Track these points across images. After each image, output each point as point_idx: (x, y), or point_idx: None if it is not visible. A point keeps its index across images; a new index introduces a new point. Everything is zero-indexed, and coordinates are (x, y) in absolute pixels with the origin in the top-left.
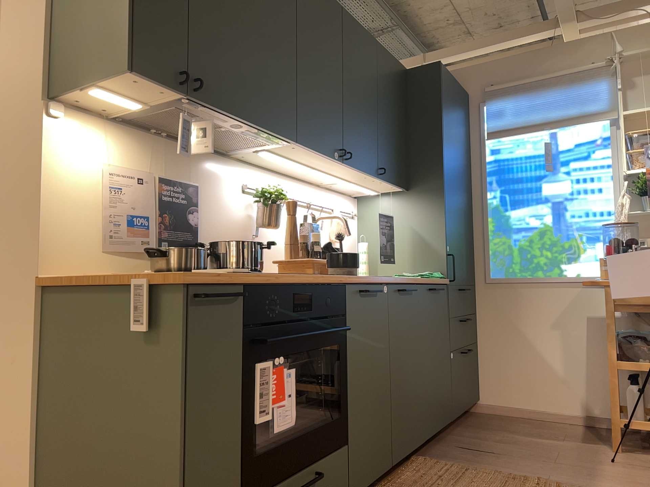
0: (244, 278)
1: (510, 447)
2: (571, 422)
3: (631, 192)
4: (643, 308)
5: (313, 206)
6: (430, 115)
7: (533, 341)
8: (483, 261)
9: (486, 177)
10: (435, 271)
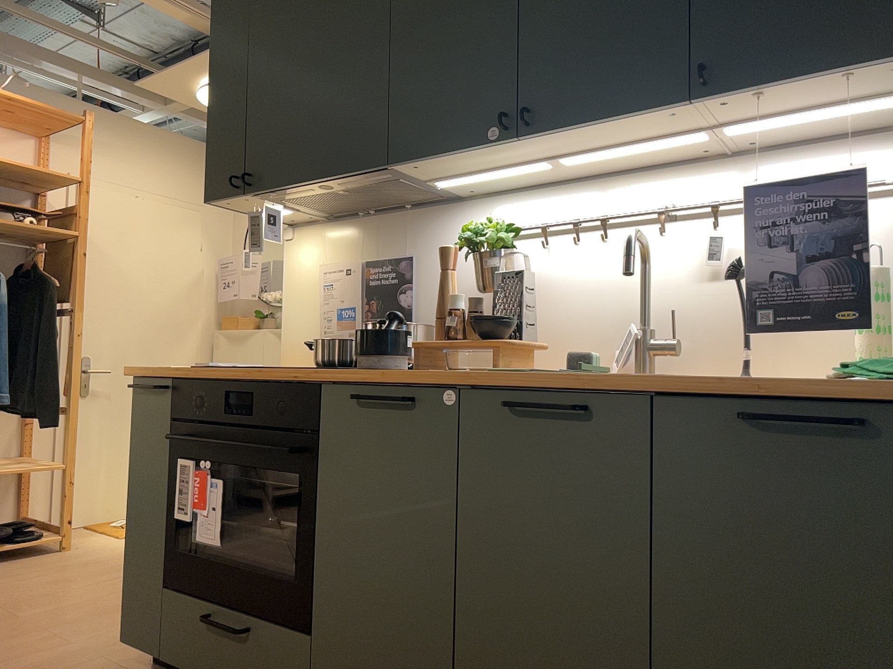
0: (167, 371)
1: None
2: None
3: None
4: None
5: (690, 212)
6: None
7: None
8: None
9: None
10: None
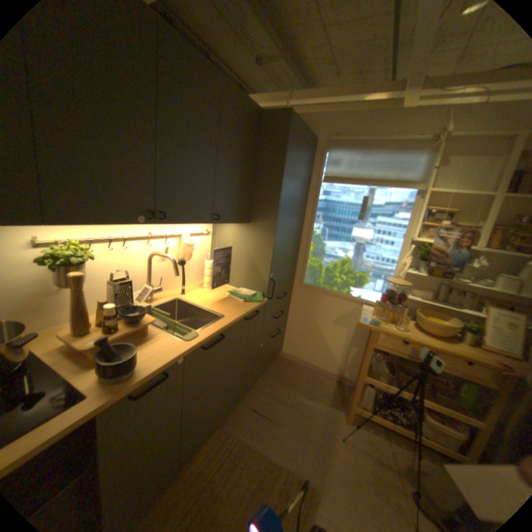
0: None
1: (284, 412)
2: (330, 377)
3: (415, 251)
4: (395, 352)
5: (156, 236)
6: (275, 161)
7: (320, 328)
8: (301, 270)
9: (316, 211)
10: (258, 290)
